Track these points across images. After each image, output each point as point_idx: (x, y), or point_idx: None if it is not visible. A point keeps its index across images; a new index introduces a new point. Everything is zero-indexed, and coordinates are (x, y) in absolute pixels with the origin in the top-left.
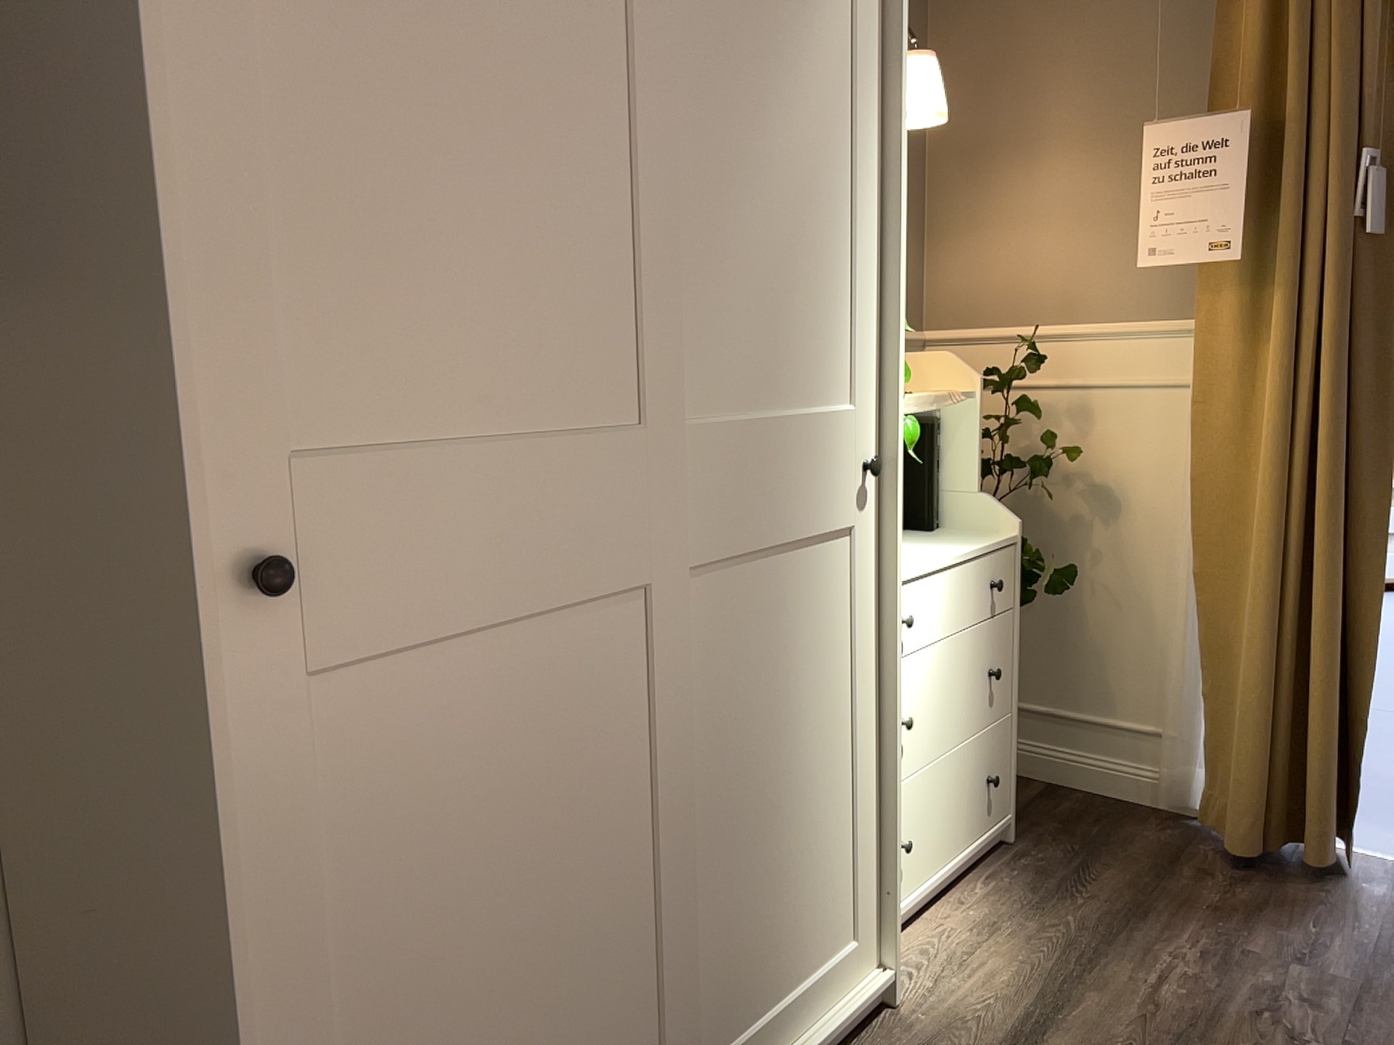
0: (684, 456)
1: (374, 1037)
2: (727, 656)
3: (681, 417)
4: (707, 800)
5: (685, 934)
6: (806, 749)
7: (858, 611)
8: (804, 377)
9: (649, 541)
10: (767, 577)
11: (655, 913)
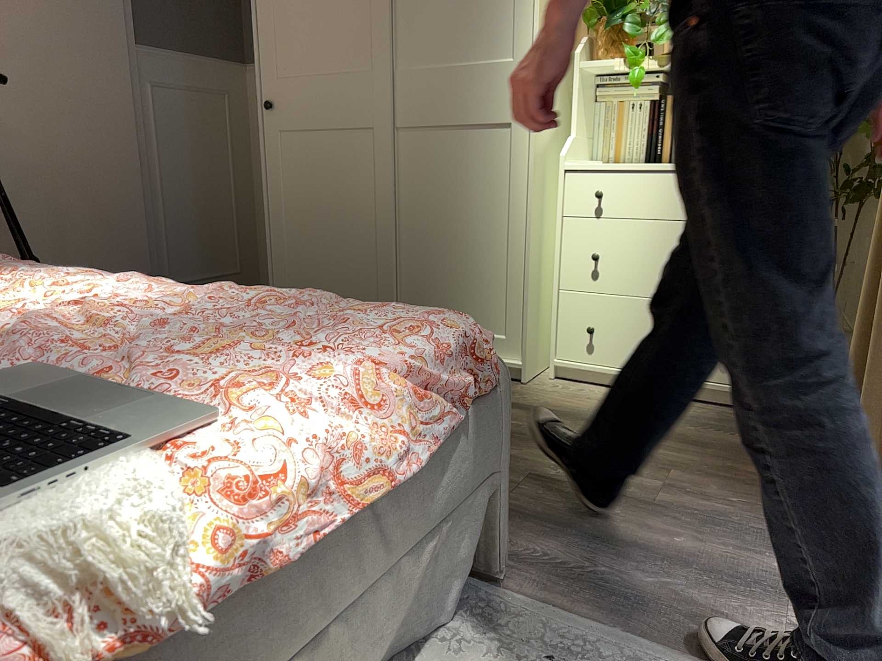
0: (394, 82)
1: (288, 230)
2: (422, 169)
3: (395, 67)
4: (410, 224)
5: (384, 264)
6: (472, 228)
7: (515, 170)
8: (475, 45)
9: (370, 112)
10: (447, 140)
11: (373, 250)
